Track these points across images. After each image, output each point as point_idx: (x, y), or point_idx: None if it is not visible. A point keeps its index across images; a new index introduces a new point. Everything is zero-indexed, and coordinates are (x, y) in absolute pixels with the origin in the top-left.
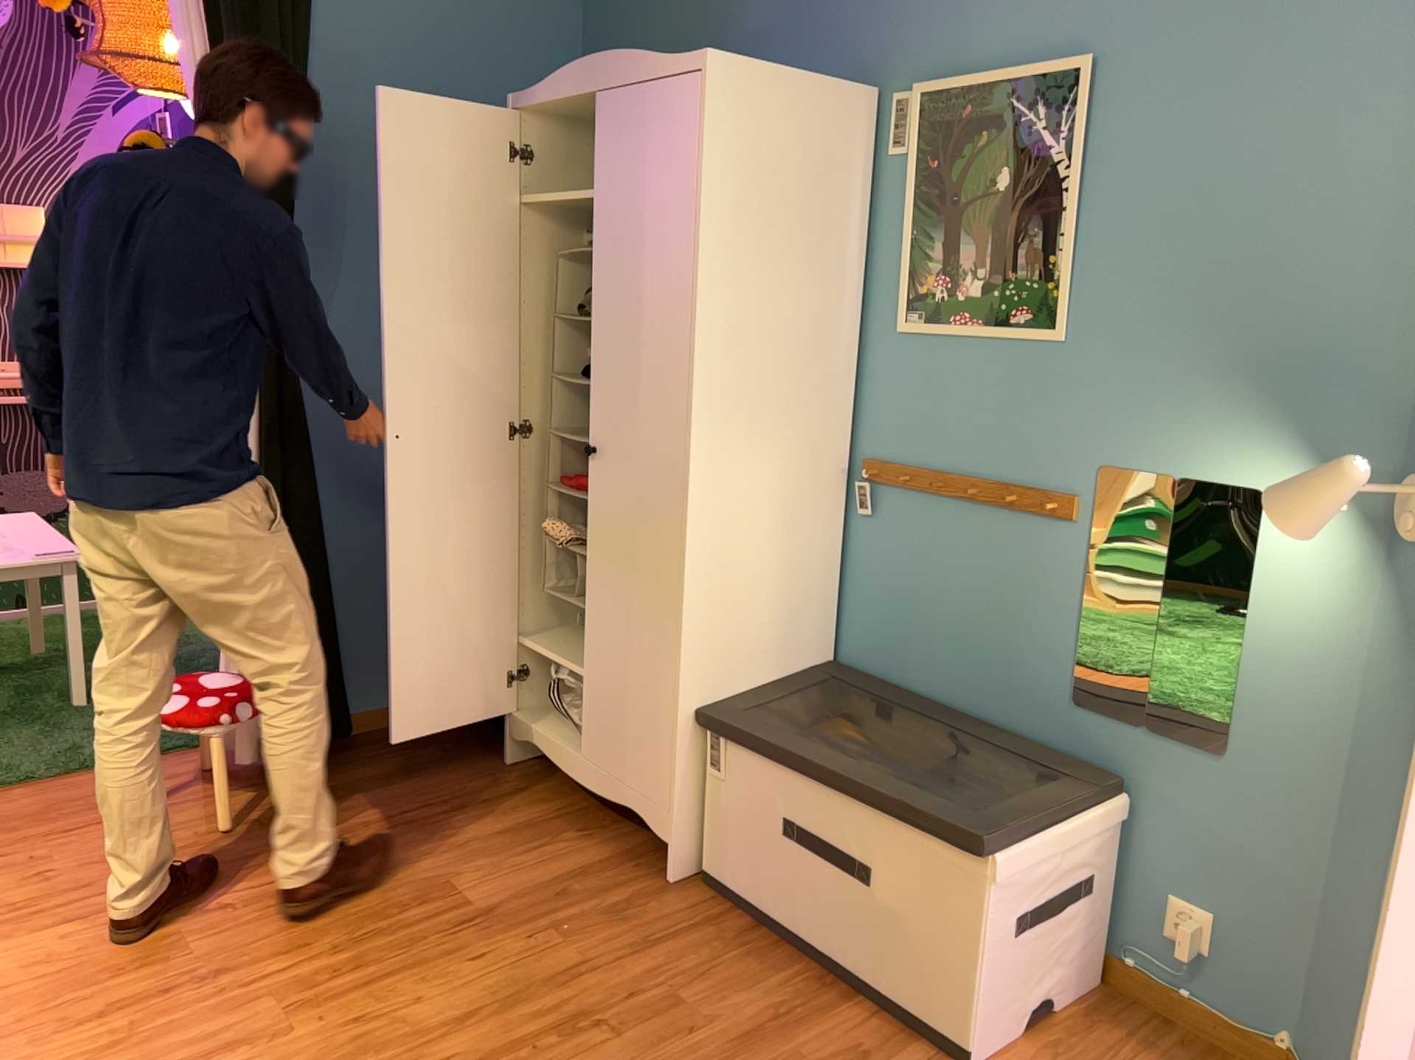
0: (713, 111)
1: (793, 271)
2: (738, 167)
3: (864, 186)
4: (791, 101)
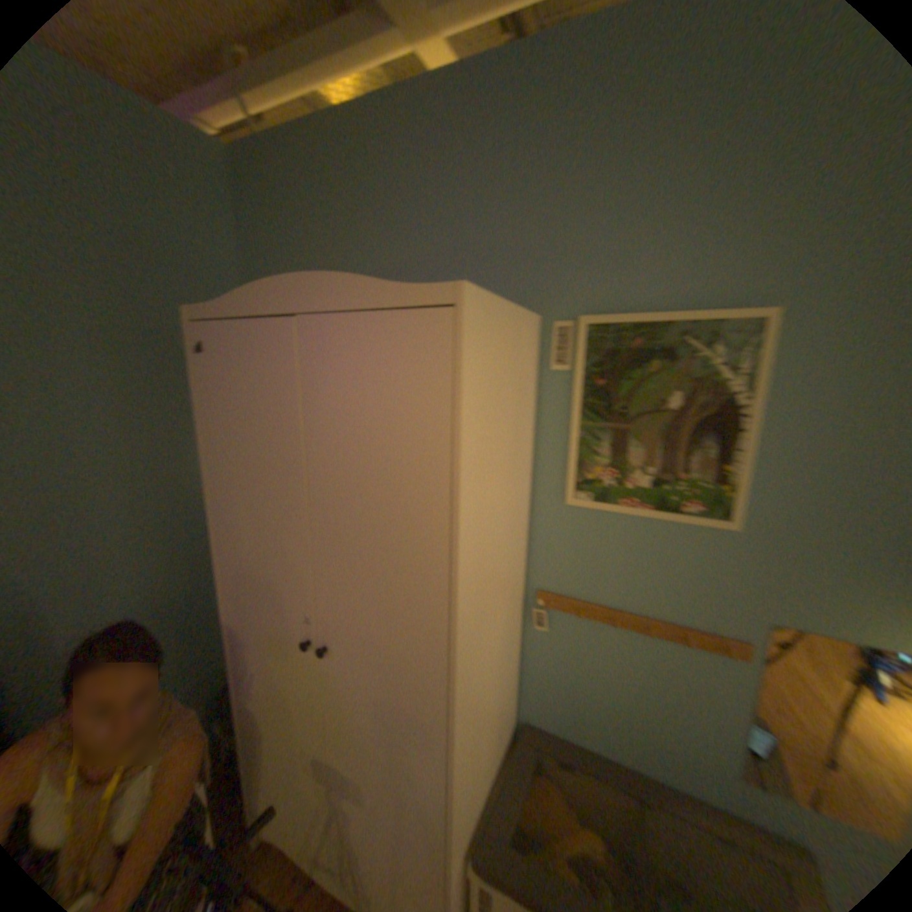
0: (468, 352)
1: (507, 480)
2: (482, 405)
3: (533, 395)
4: (508, 333)
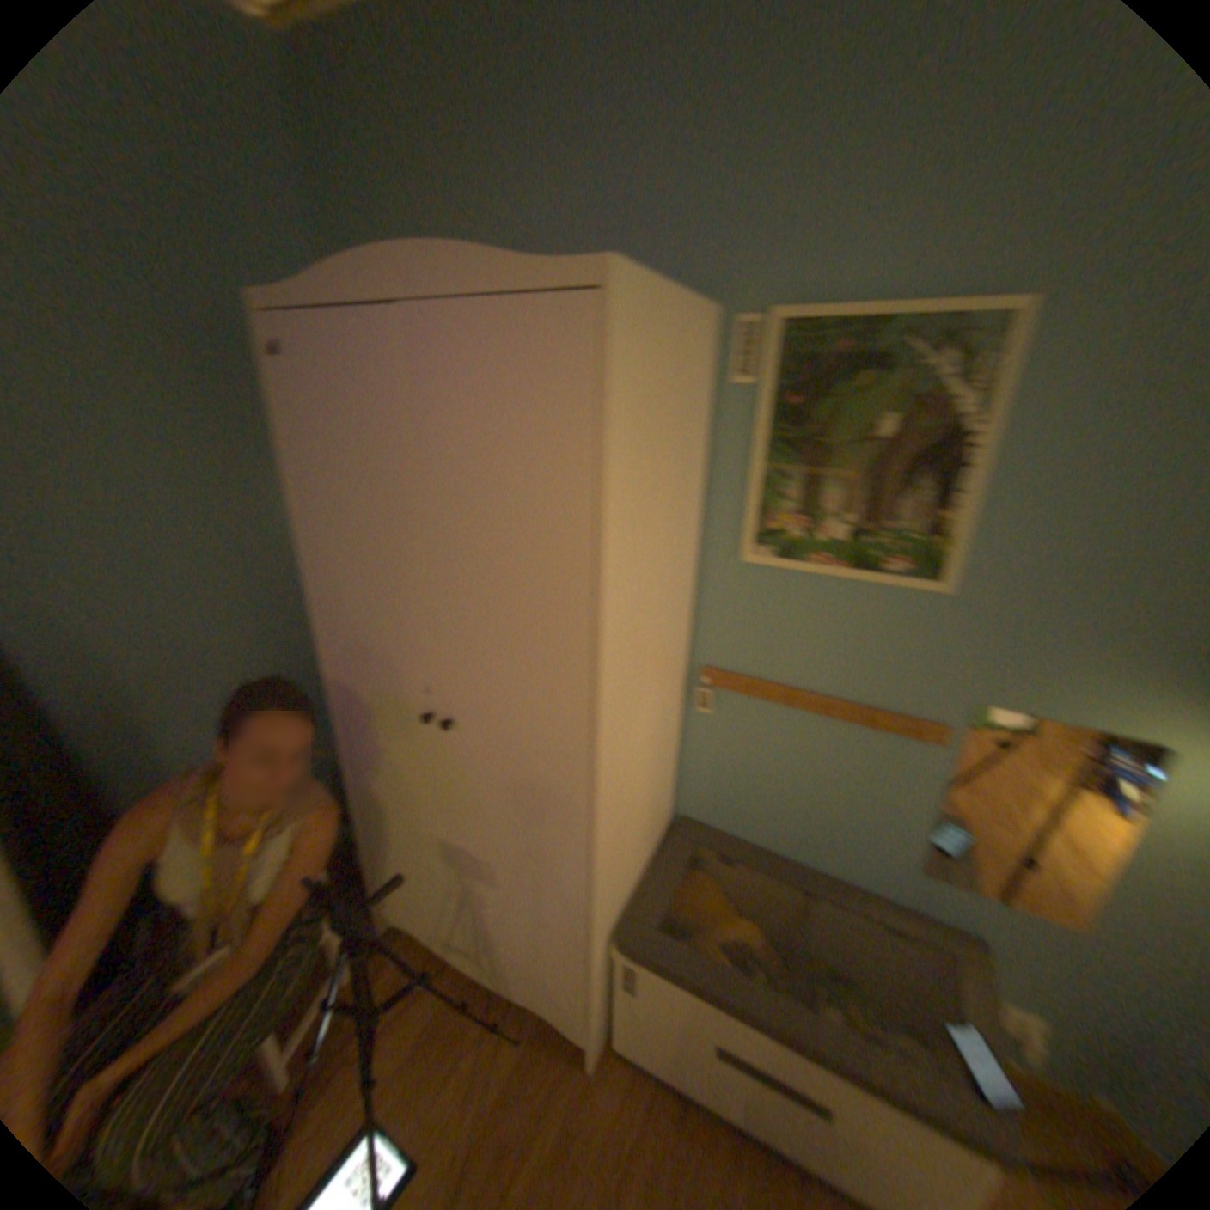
0: (615, 354)
1: (665, 527)
2: (633, 426)
3: (705, 418)
4: (671, 329)
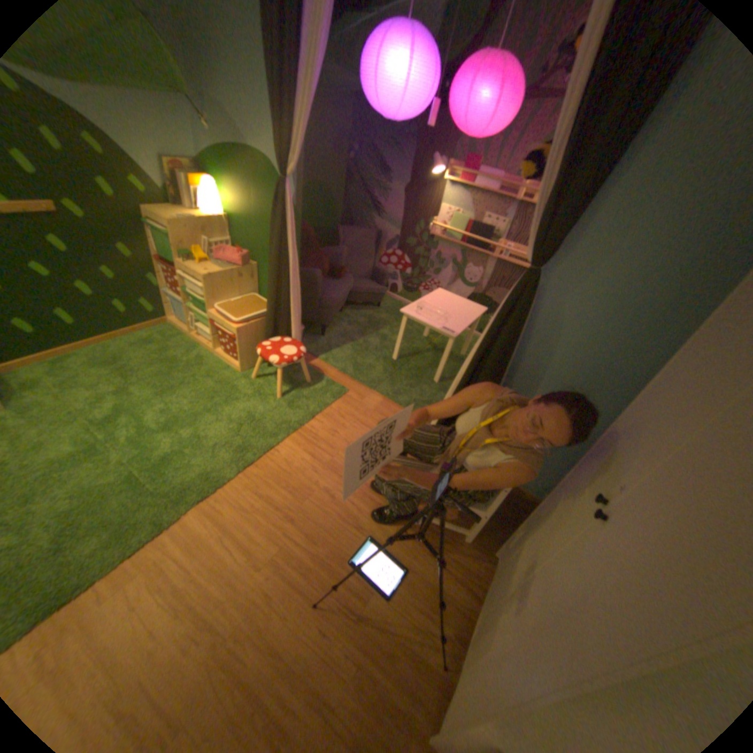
0: None
1: None
2: None
3: None
4: None
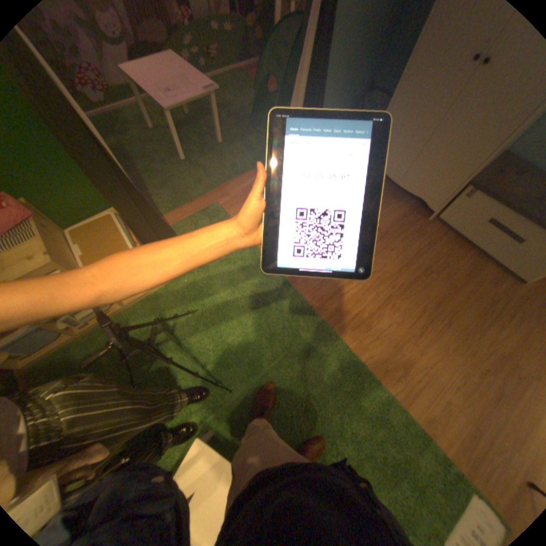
0: None
1: None
2: None
3: None
4: None
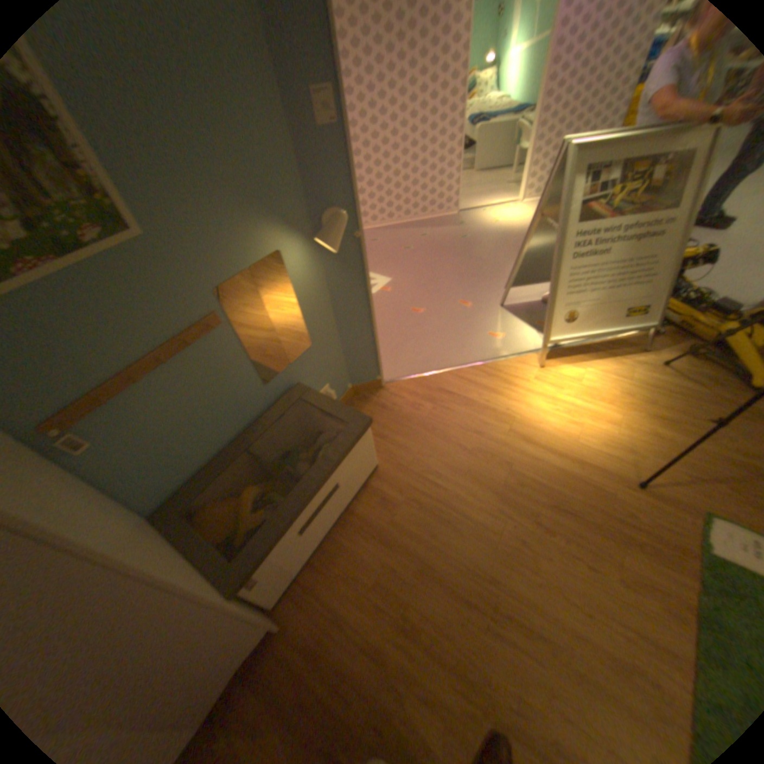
0: None
1: None
2: None
3: None
4: None
